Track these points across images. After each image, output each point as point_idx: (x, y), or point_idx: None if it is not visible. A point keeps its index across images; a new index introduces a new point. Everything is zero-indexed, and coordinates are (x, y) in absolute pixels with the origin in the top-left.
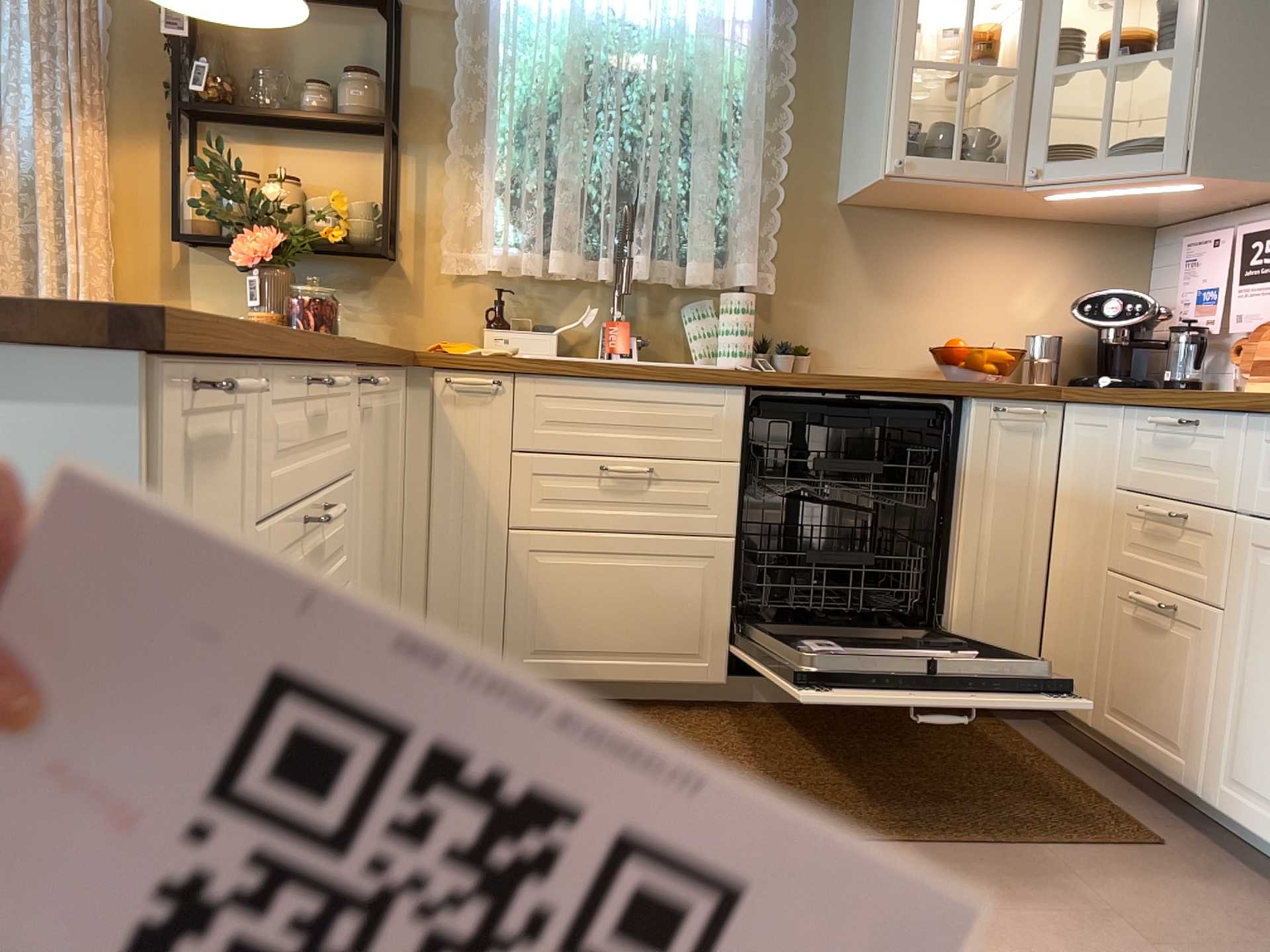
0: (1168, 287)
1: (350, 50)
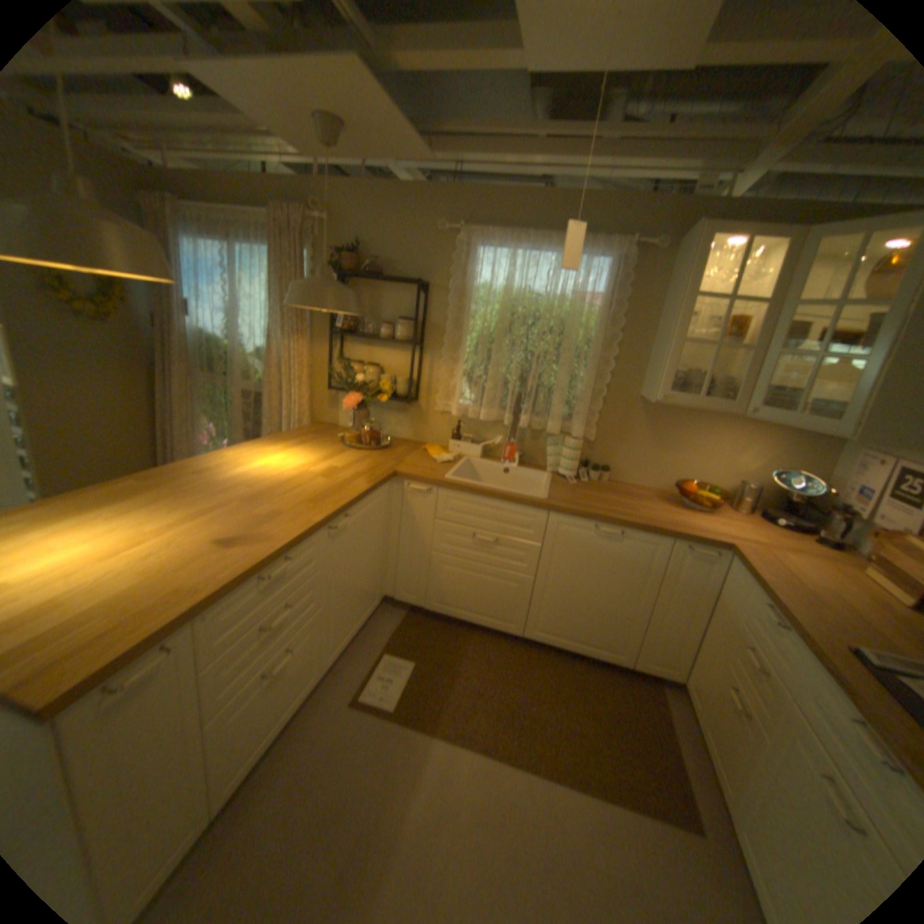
0: (848, 468)
1: (403, 304)
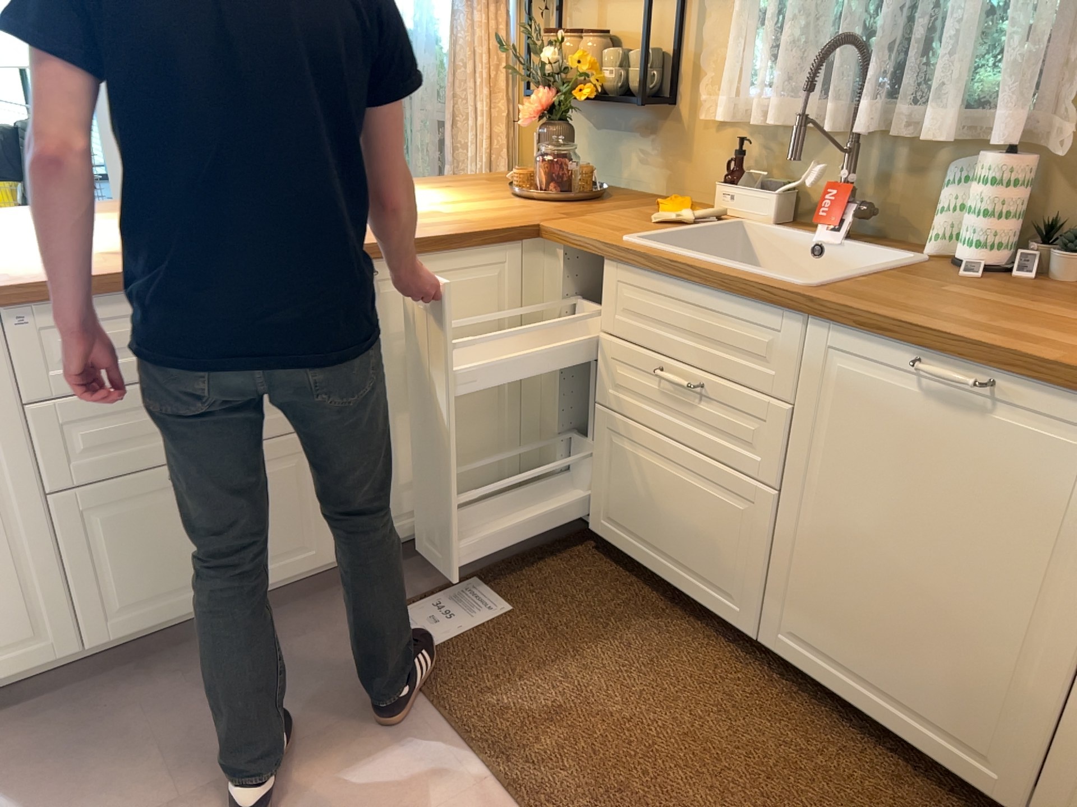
0: None
1: None
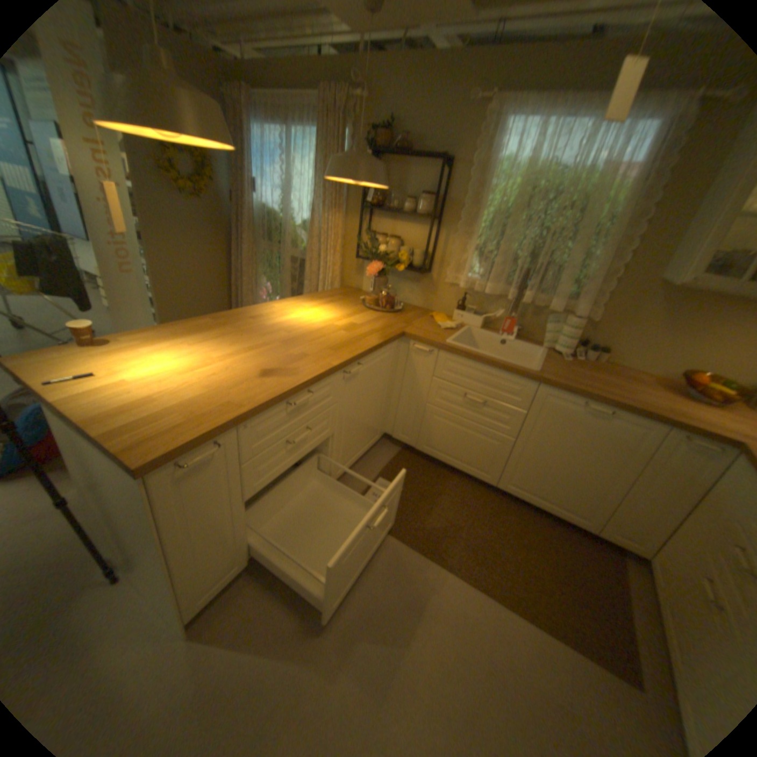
0: None
1: (428, 179)
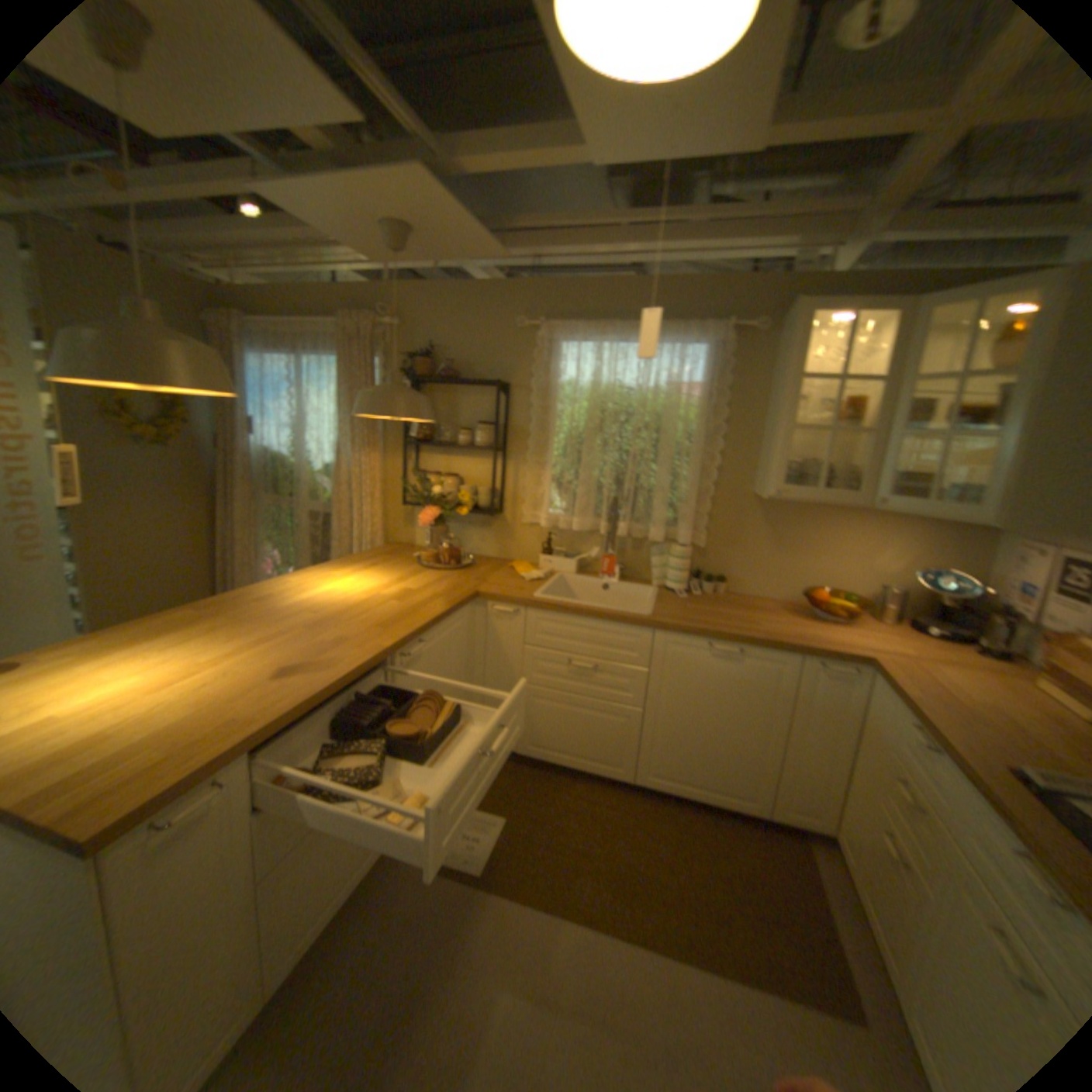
0: (1008, 564)
1: (482, 407)
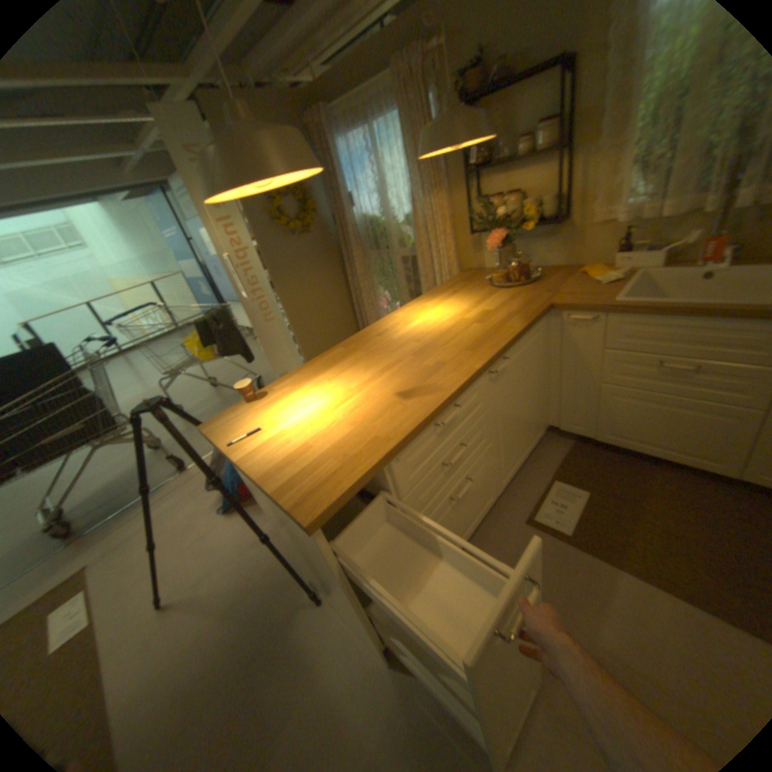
0: None
1: (541, 99)
